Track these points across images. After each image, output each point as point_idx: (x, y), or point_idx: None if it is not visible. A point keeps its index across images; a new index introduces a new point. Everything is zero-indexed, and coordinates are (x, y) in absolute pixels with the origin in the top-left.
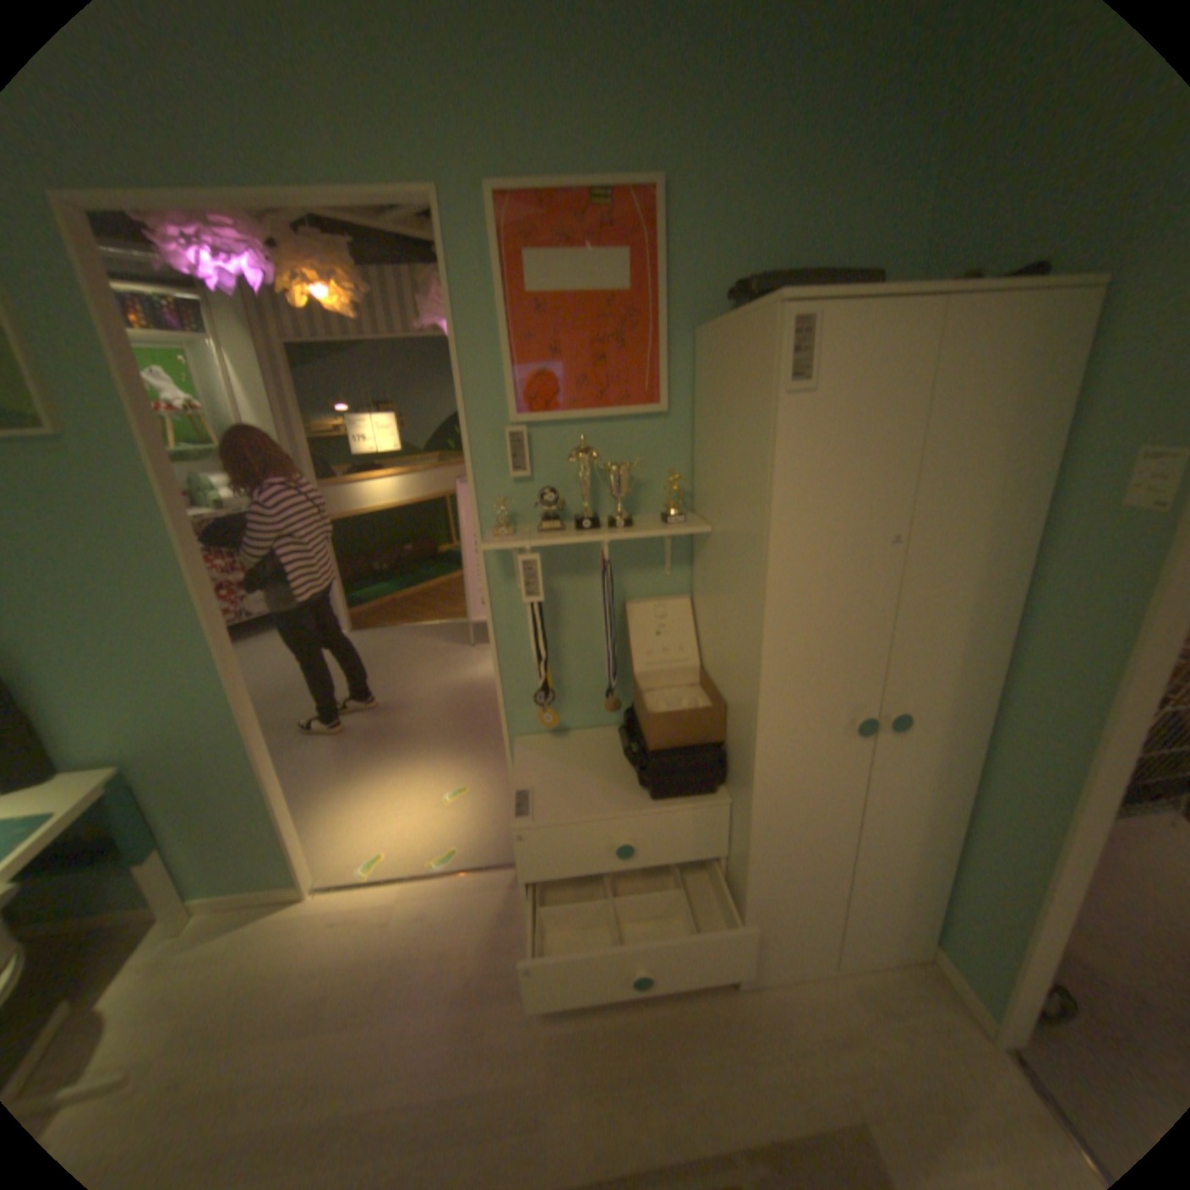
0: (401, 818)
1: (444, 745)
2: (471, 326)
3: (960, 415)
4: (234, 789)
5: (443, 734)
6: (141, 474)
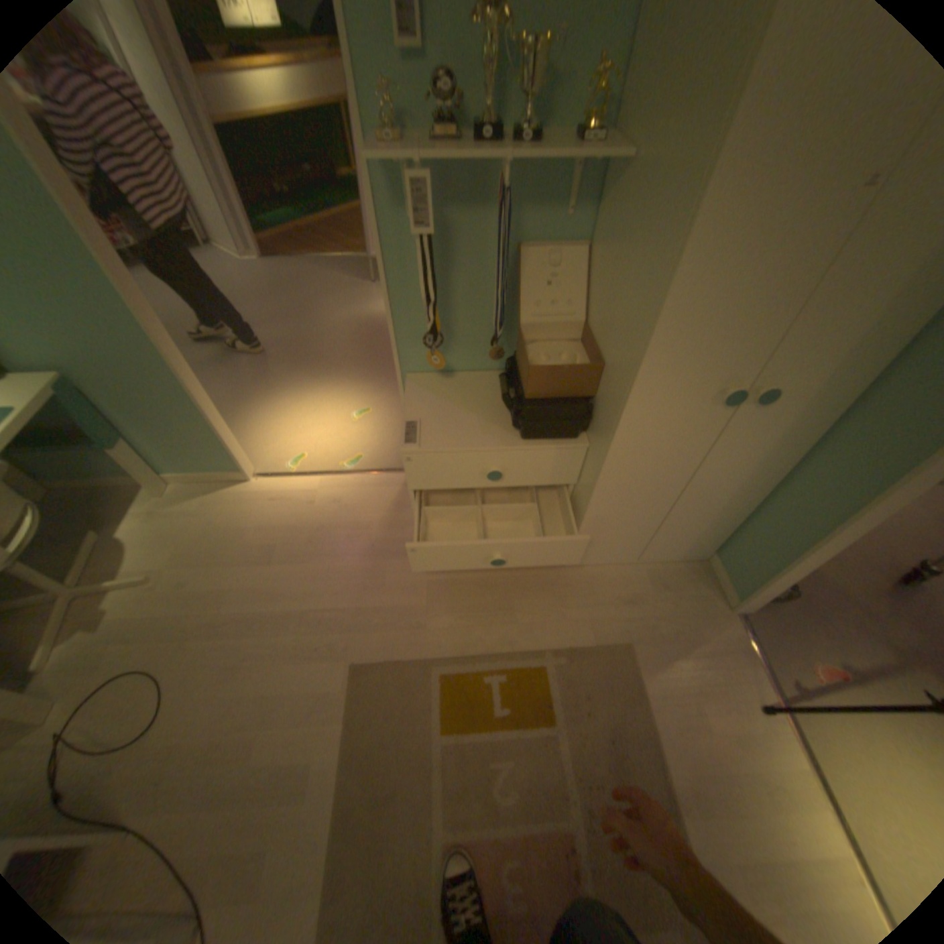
0: (318, 428)
1: (350, 373)
2: None
3: None
4: (169, 398)
5: (348, 363)
6: None
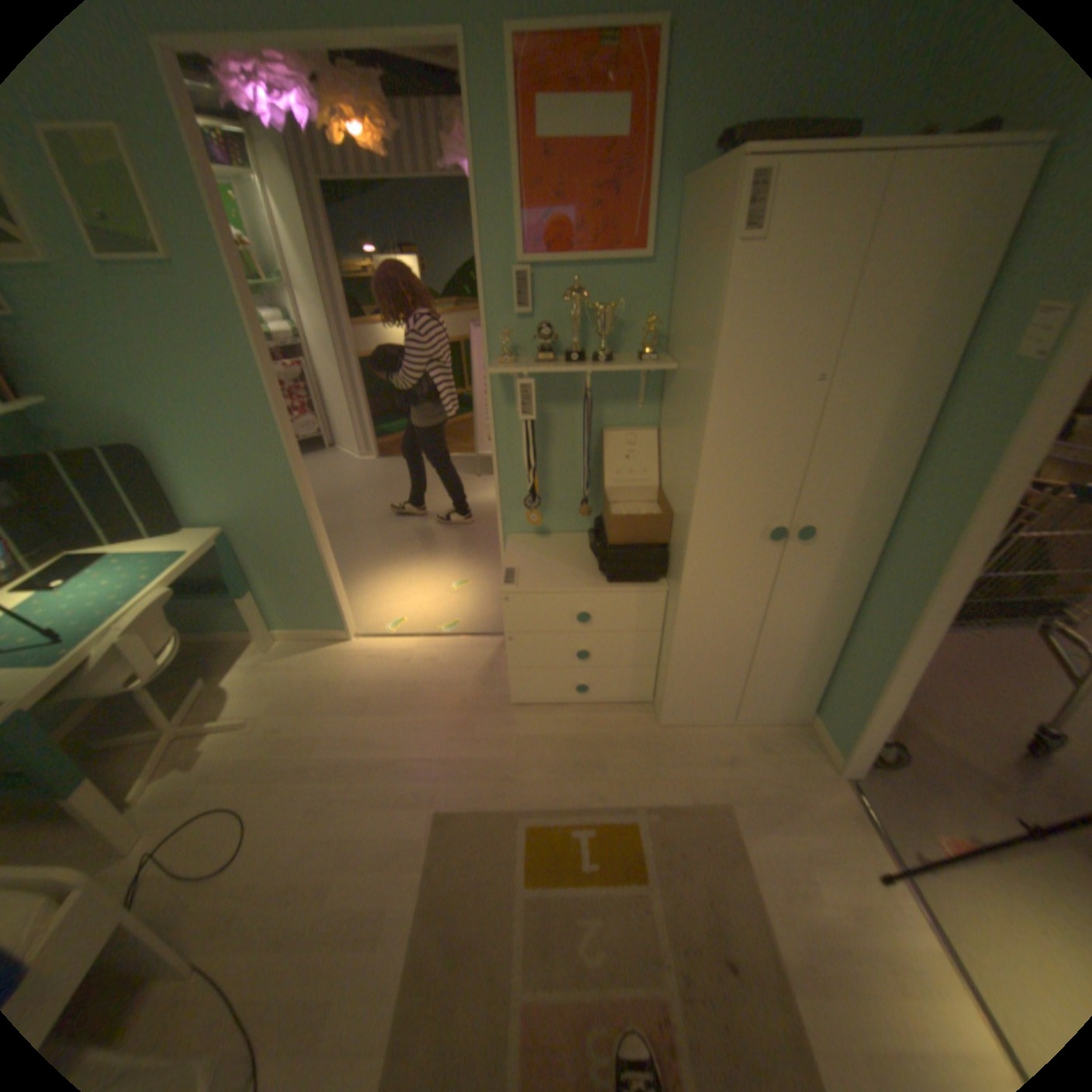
0: (418, 596)
1: (451, 549)
2: (487, 172)
3: (889, 268)
4: (301, 553)
5: (451, 541)
6: (229, 296)
